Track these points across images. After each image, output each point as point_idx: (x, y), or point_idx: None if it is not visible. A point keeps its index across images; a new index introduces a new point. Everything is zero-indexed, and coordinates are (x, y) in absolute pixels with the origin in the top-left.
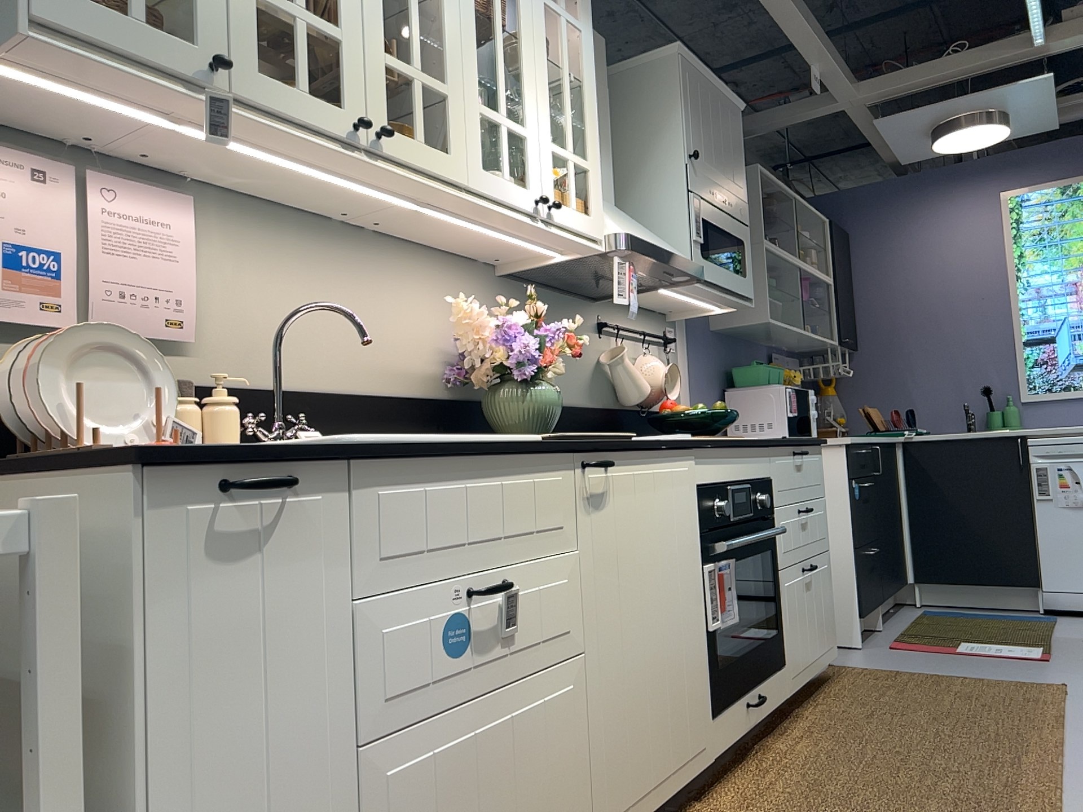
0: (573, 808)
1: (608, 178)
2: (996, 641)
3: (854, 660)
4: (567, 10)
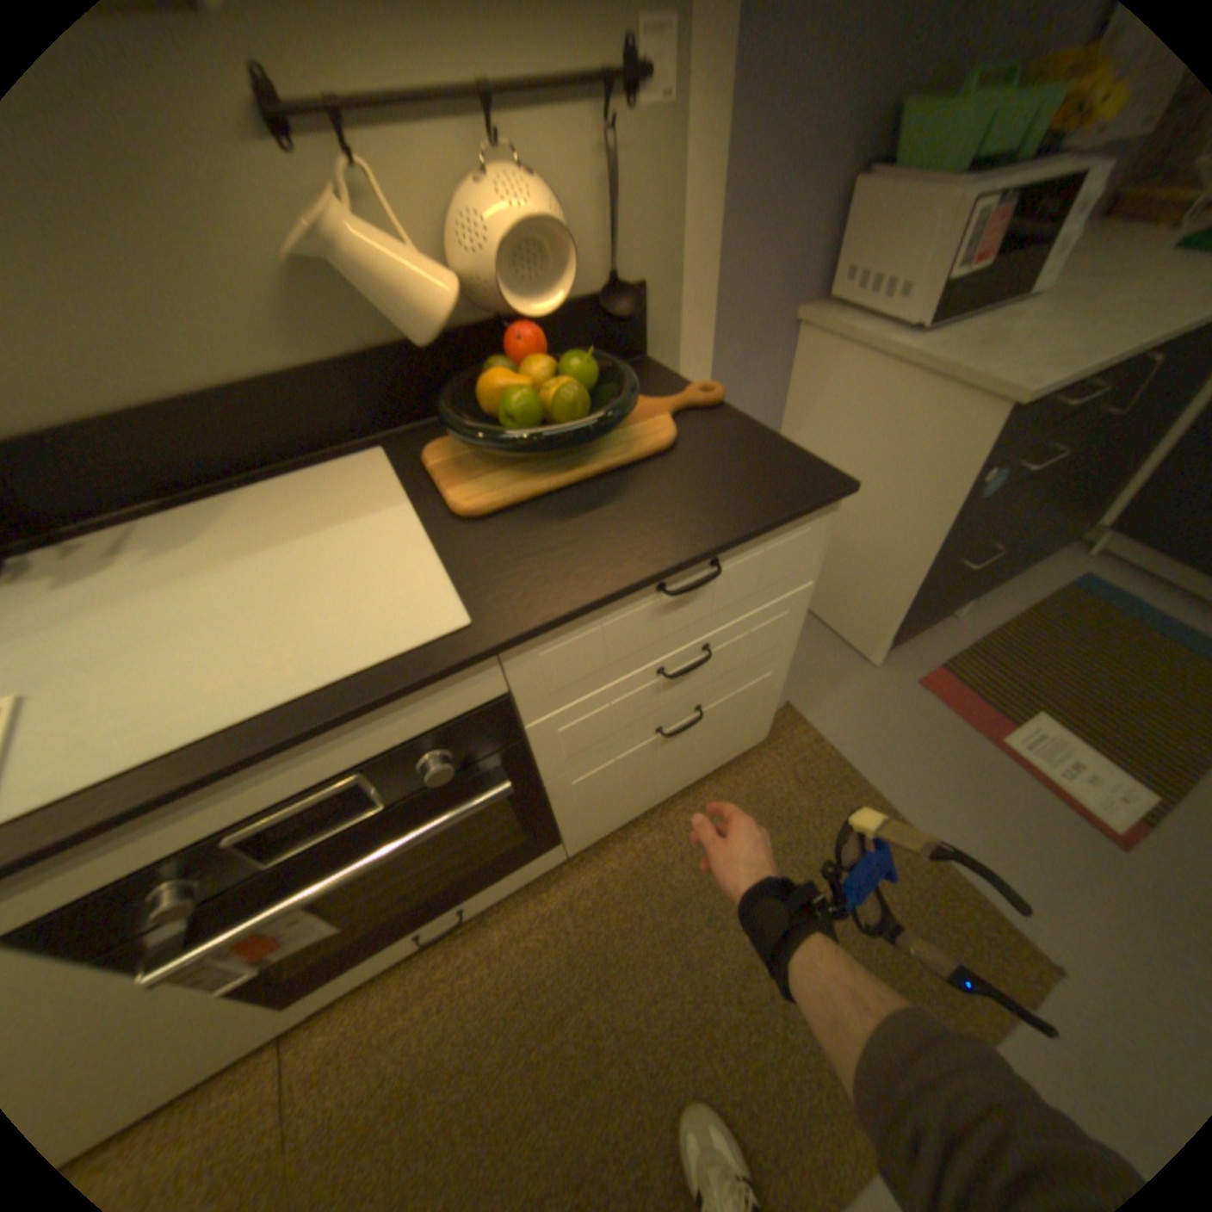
0: None
1: None
2: (1099, 740)
3: (830, 705)
4: None
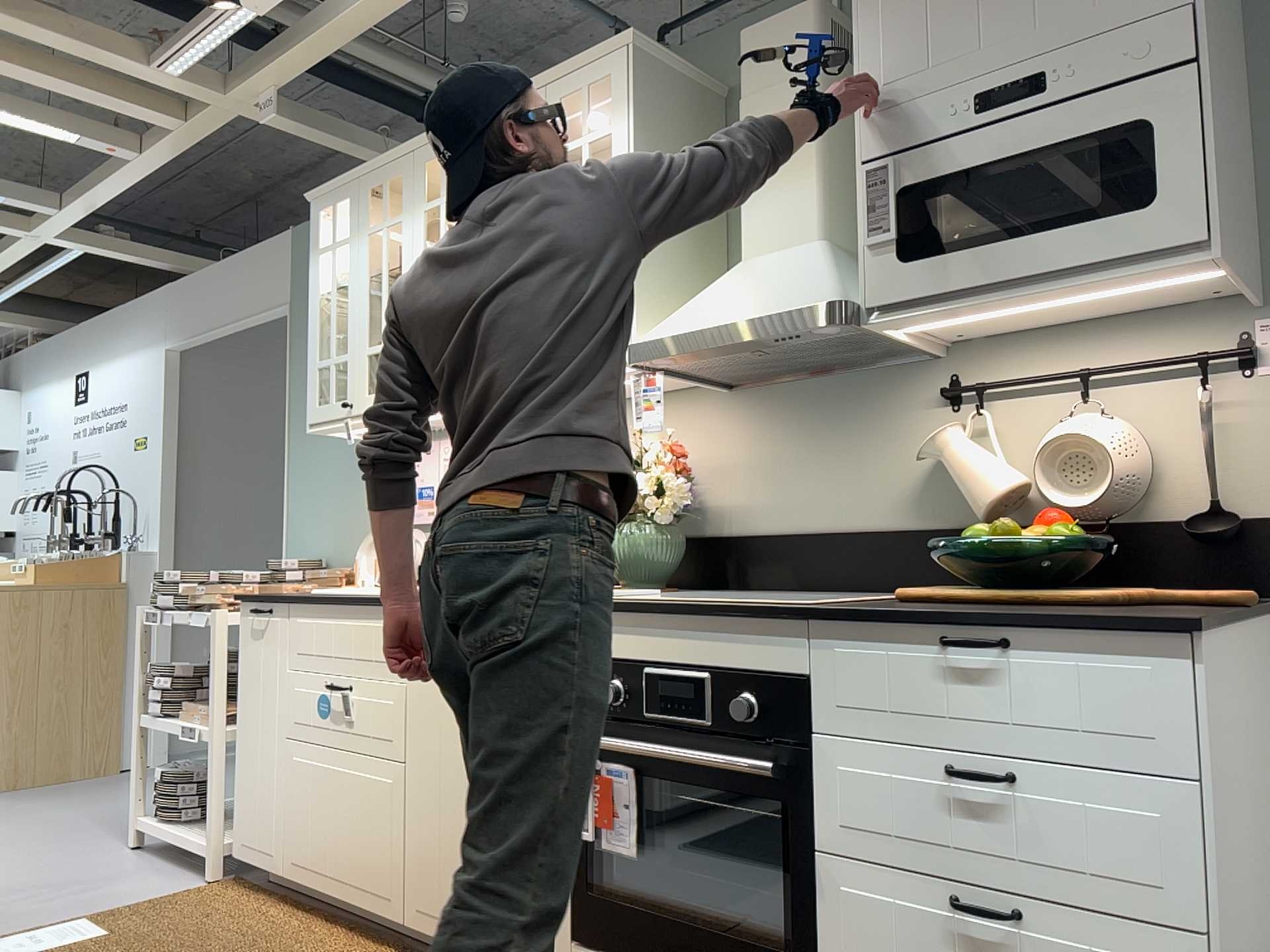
0: (386, 868)
1: (796, 211)
2: None
3: None
4: (588, 132)
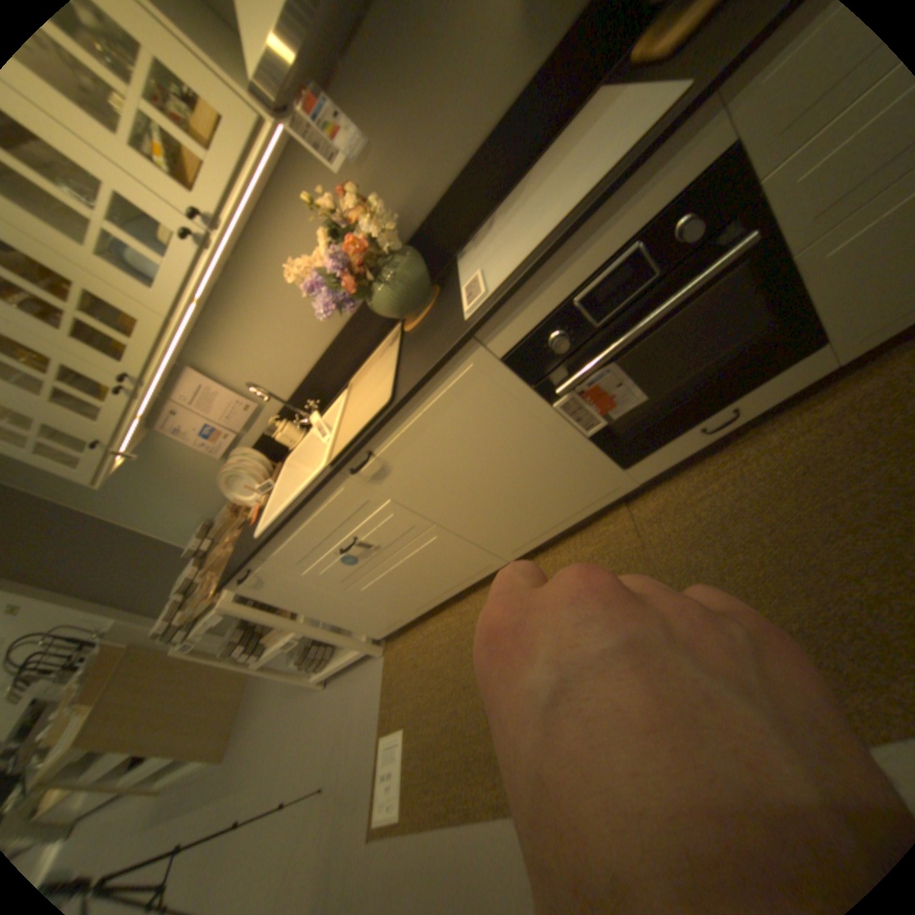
0: (475, 560)
1: None
2: None
3: None
4: None
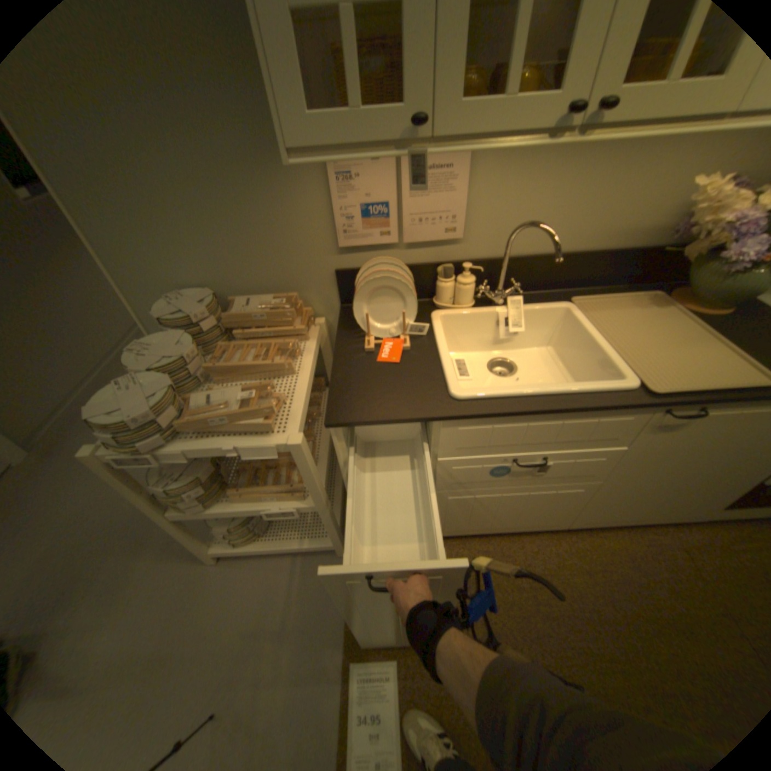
0: (561, 519)
1: None
2: None
3: None
4: None
